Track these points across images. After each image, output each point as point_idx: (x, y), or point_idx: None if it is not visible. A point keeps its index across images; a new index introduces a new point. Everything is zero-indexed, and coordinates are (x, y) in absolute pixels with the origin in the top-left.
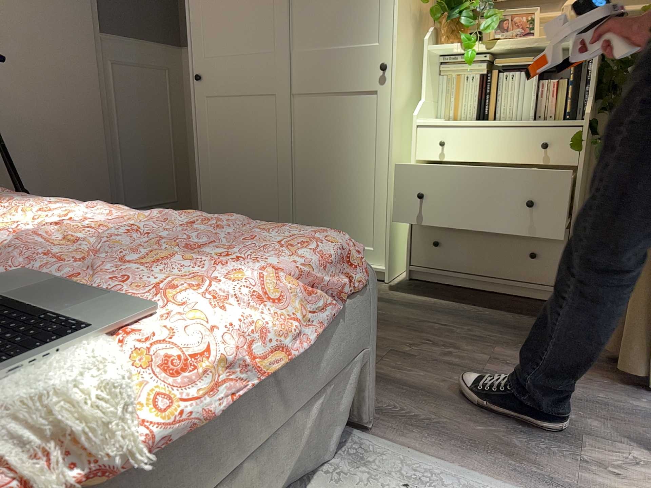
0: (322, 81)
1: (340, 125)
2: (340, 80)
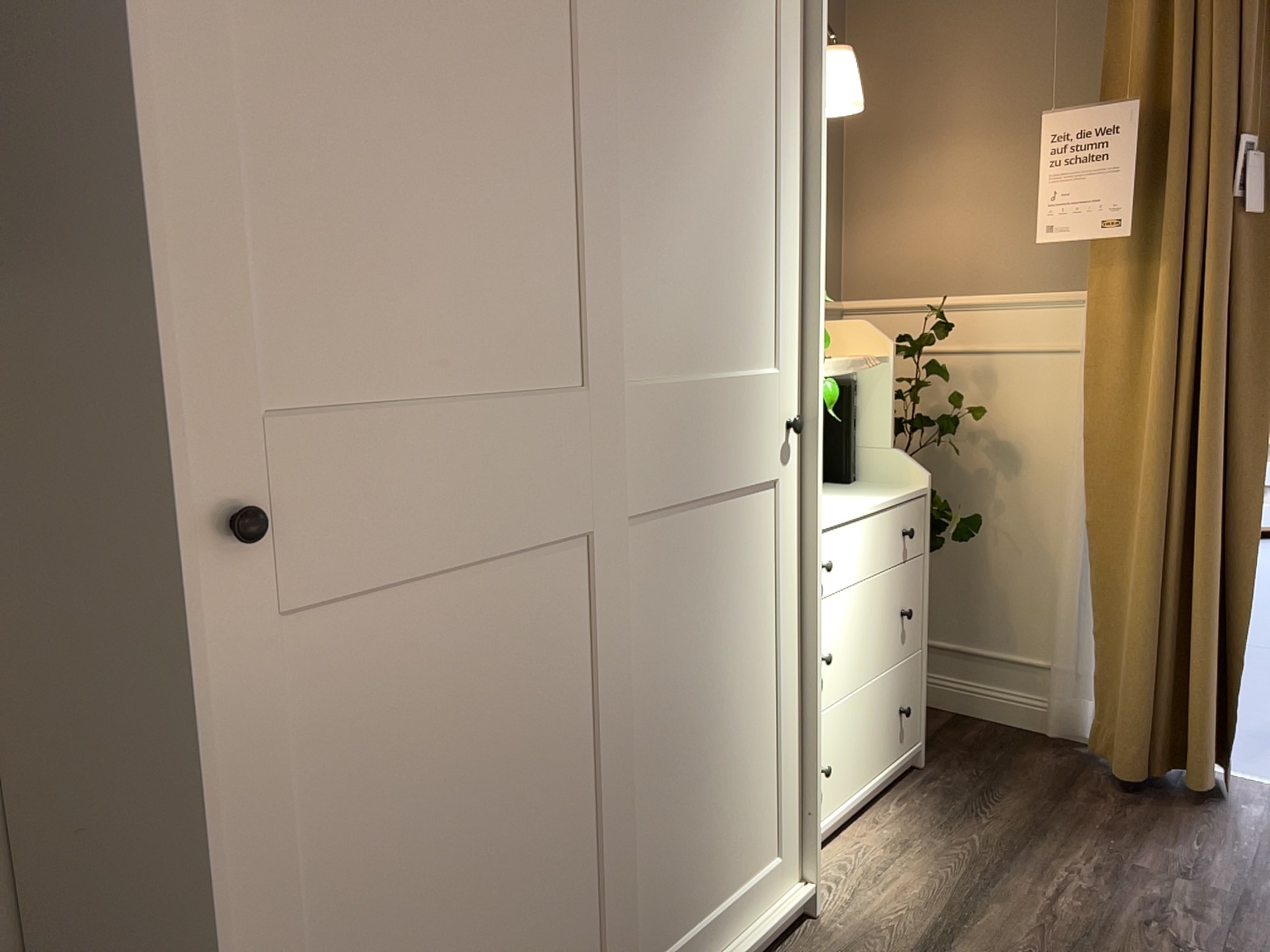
0: (687, 470)
1: (715, 573)
2: (718, 464)
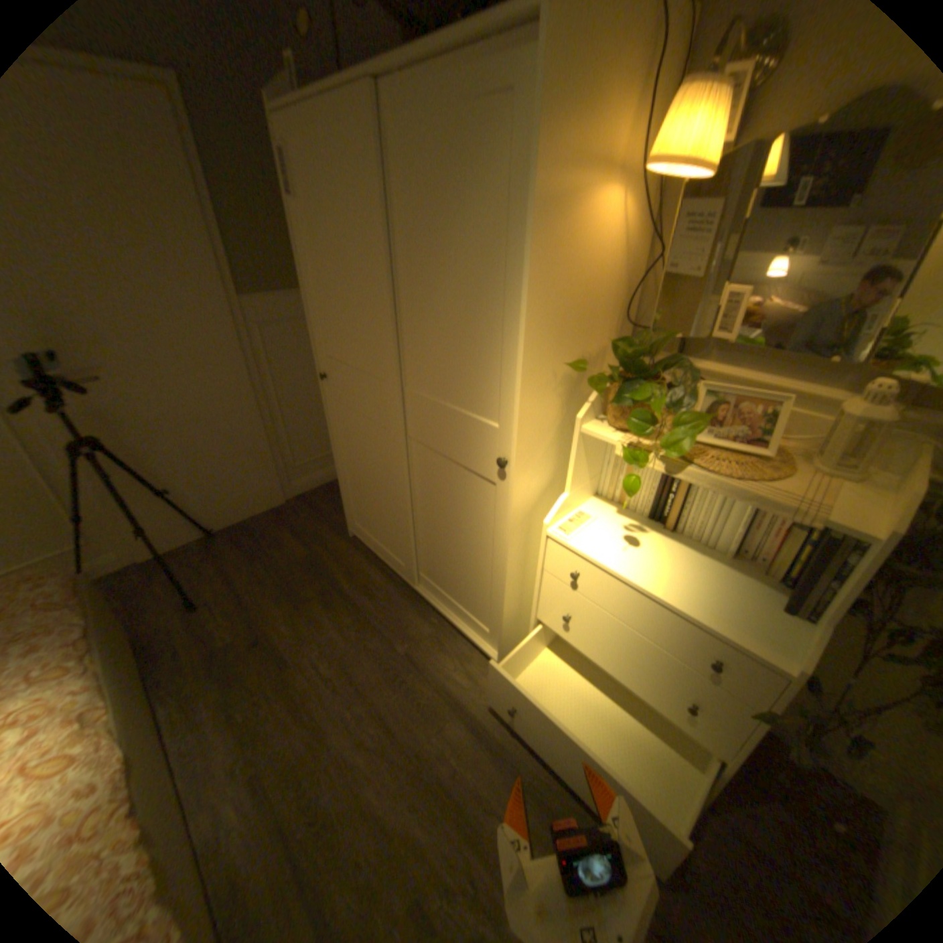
0: (436, 439)
1: (456, 496)
2: (454, 448)
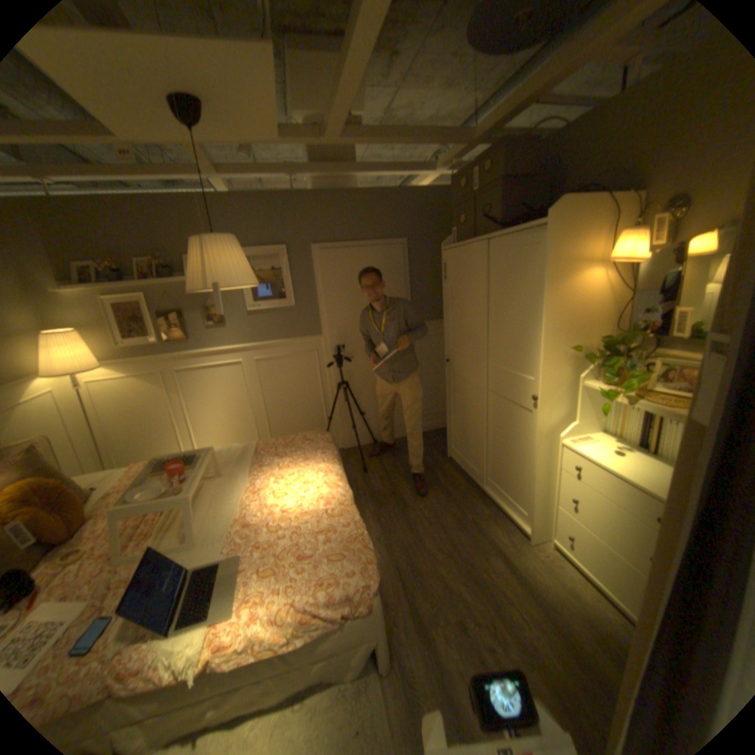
0: (503, 389)
1: (512, 422)
2: (512, 393)
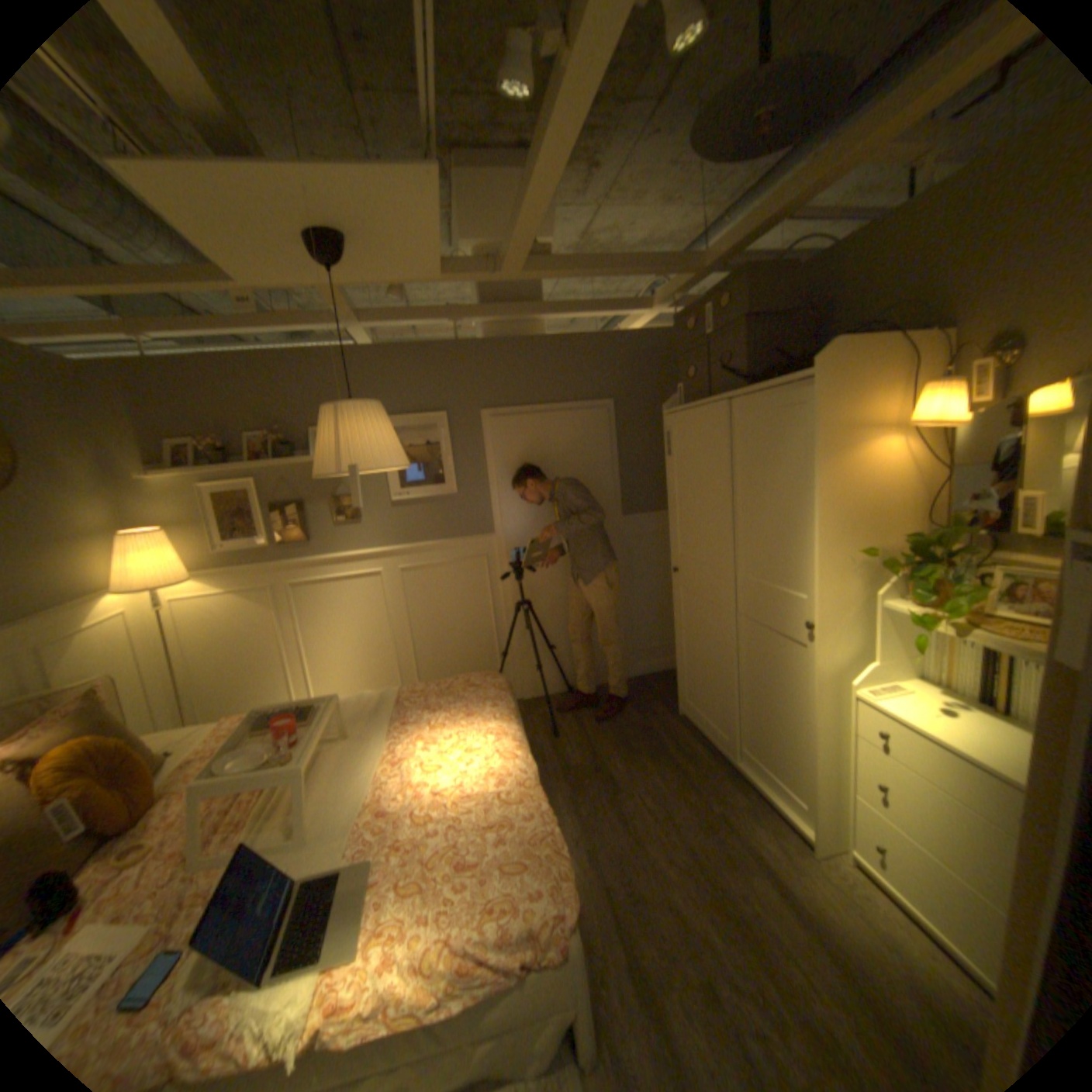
0: (760, 612)
1: (776, 662)
2: (774, 619)
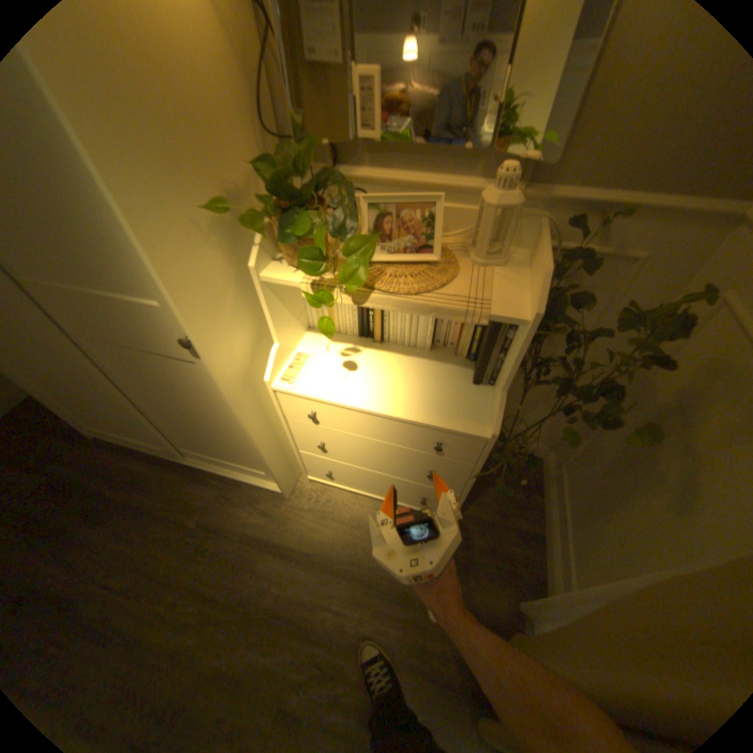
0: (101, 331)
1: (165, 382)
2: (128, 337)
